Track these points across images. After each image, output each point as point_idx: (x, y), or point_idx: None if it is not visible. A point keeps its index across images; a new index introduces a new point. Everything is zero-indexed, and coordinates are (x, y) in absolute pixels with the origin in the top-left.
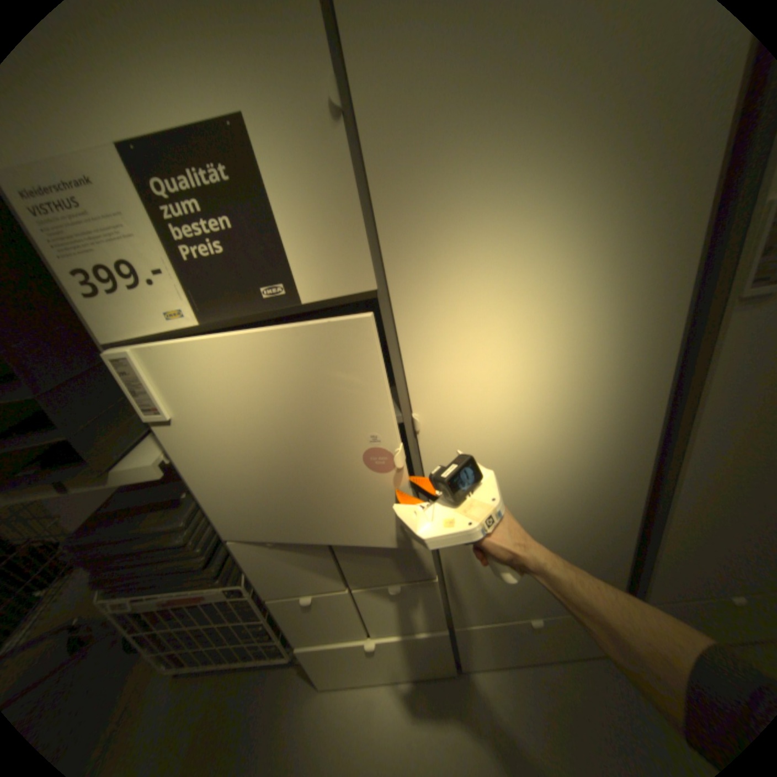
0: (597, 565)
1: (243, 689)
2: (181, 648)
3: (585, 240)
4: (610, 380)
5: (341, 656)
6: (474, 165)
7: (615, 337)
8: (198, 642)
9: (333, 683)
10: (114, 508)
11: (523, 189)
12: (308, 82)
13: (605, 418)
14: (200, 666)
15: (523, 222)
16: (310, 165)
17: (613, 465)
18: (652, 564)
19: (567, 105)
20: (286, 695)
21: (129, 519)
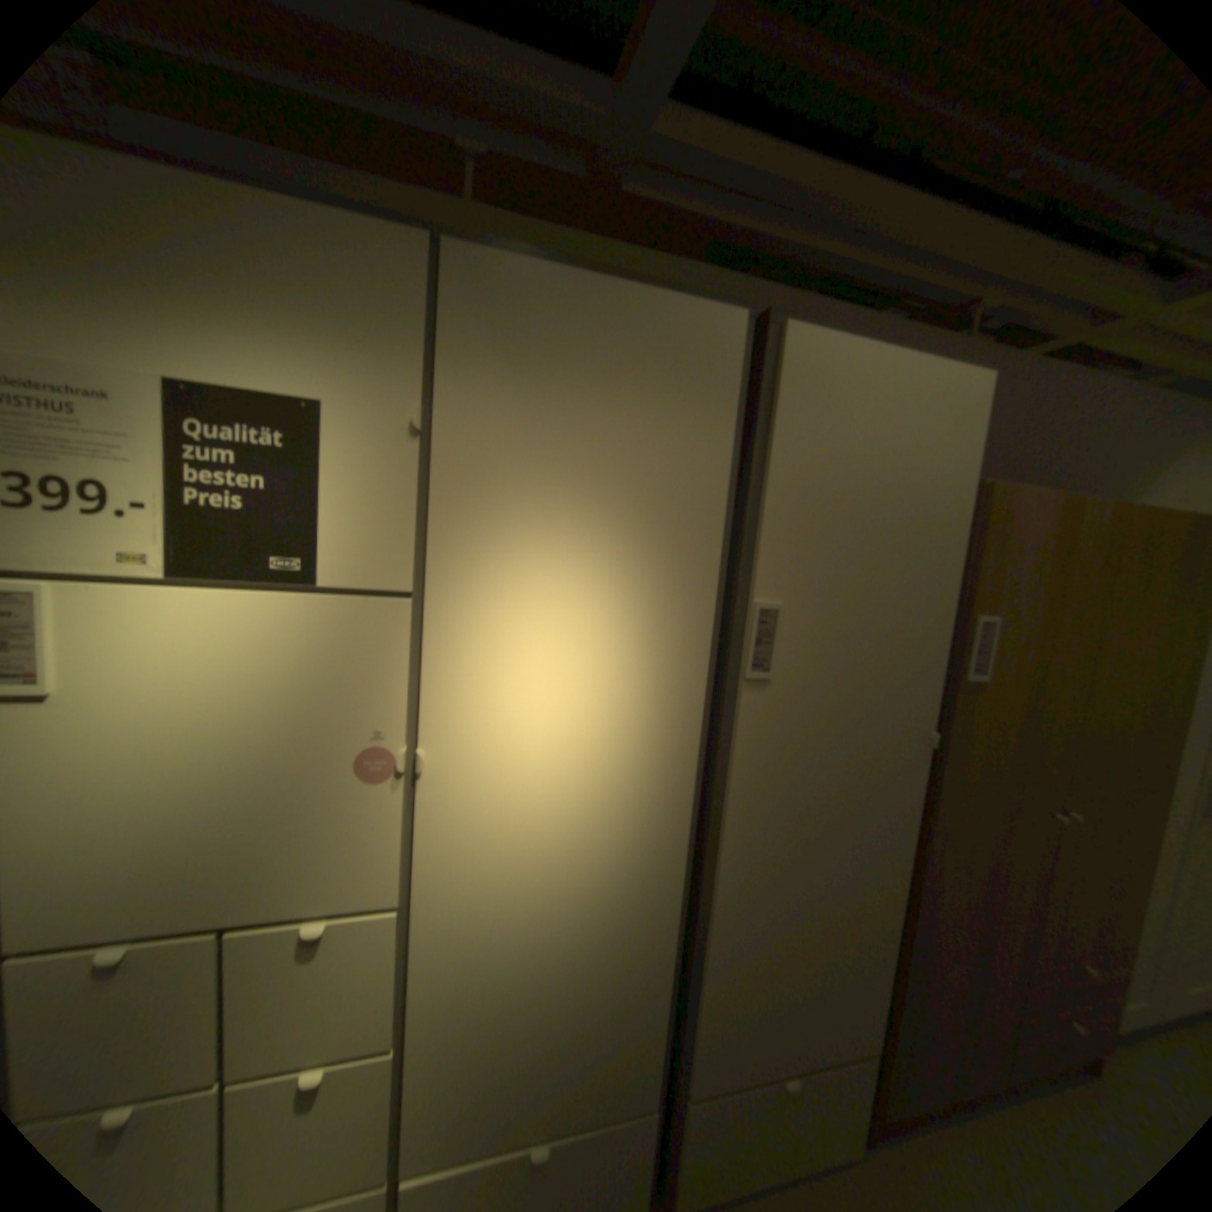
0: (628, 1021)
1: None
2: None
3: (622, 597)
4: (642, 742)
5: None
6: (532, 509)
7: (647, 696)
8: None
9: None
10: None
11: (572, 541)
12: (398, 402)
13: (638, 788)
14: None
15: (570, 567)
16: (378, 462)
17: (646, 854)
18: (694, 1022)
19: (610, 490)
20: None
21: None
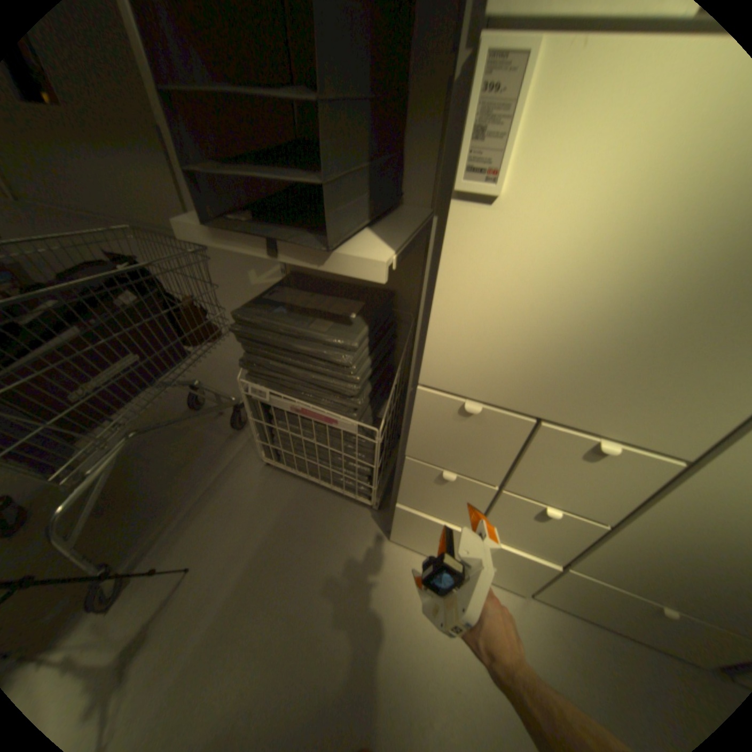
0: None
1: (323, 504)
2: (288, 450)
3: None
4: None
5: (436, 530)
6: None
7: None
8: (306, 453)
9: (408, 542)
10: (279, 299)
11: None
12: None
13: None
14: (294, 469)
15: None
16: None
17: None
18: None
19: None
20: (360, 528)
21: (298, 317)
